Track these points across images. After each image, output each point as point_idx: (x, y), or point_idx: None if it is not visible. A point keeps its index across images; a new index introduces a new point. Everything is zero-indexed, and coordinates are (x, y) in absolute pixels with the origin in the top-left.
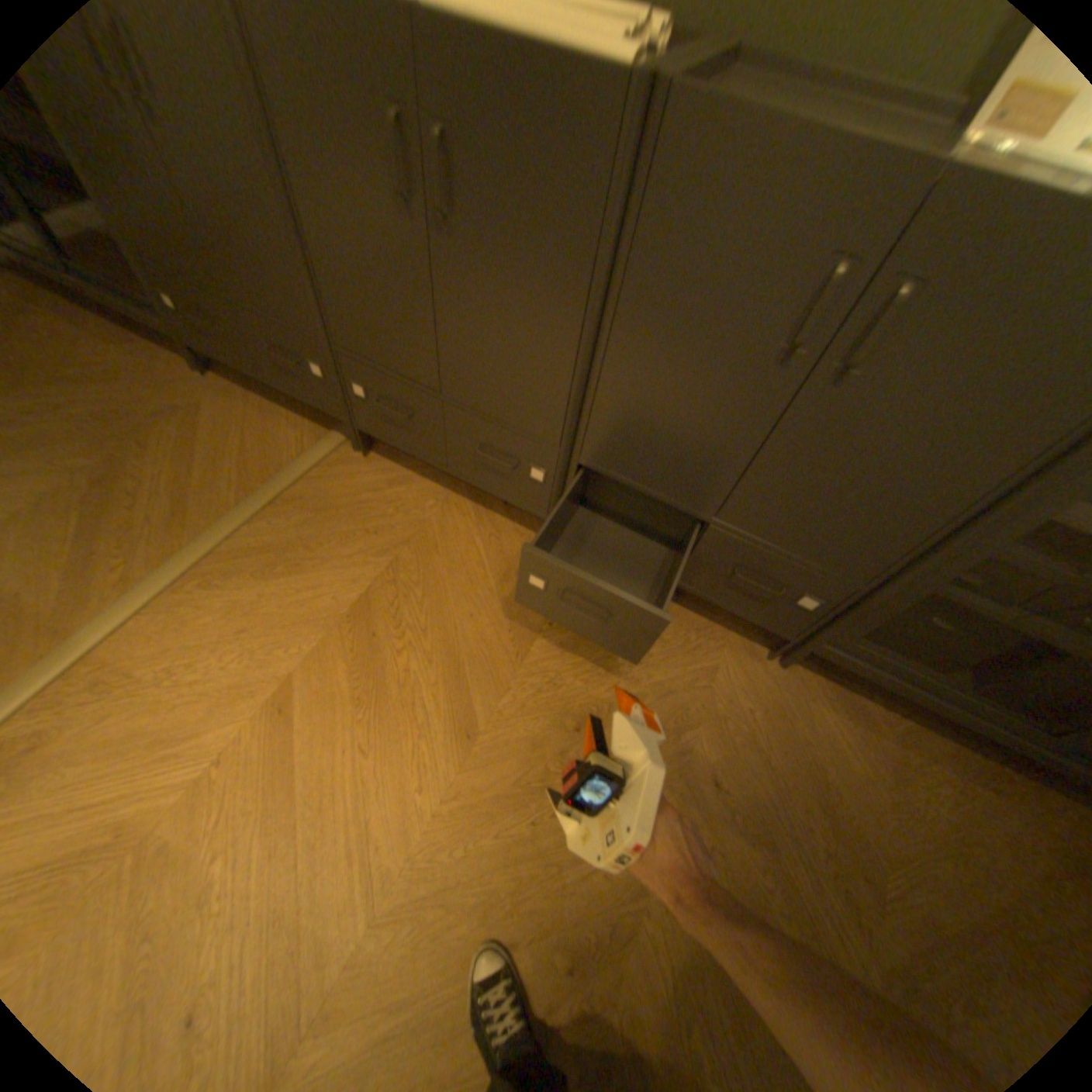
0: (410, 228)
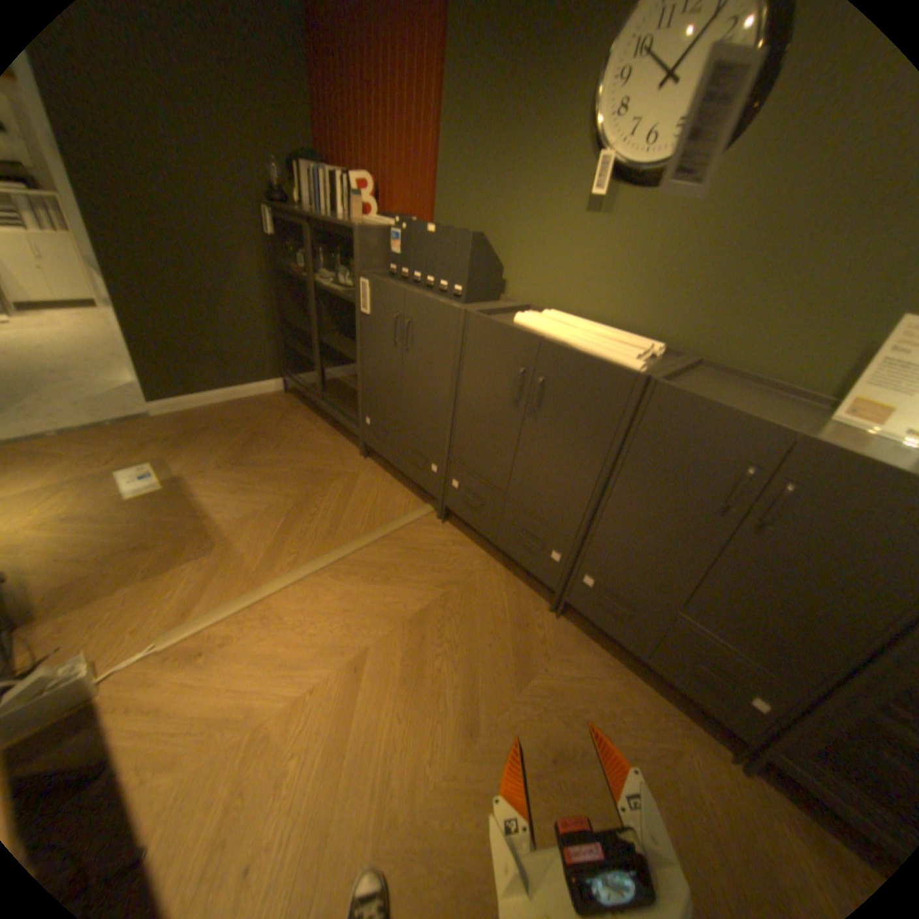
0: (515, 412)
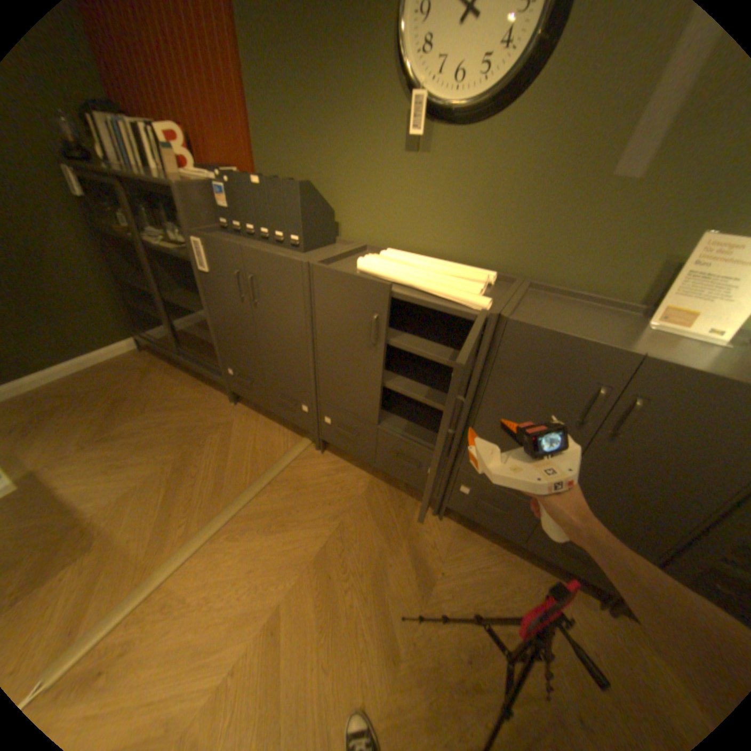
0: (375, 355)
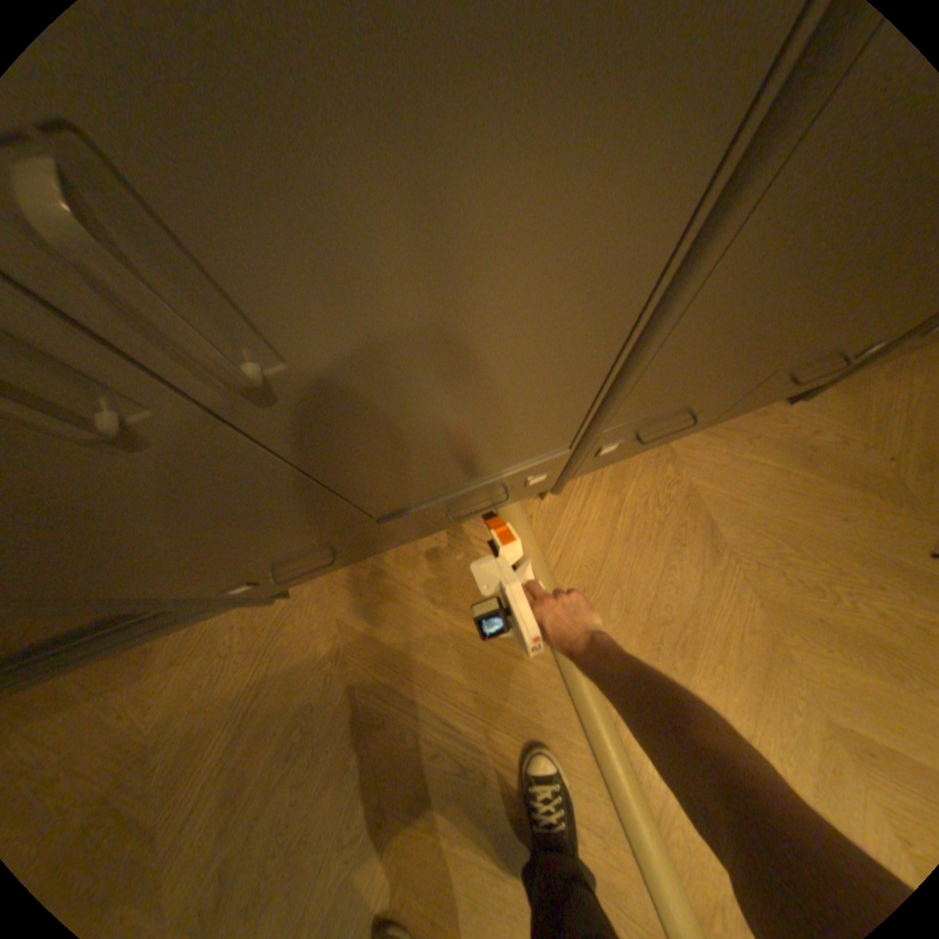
0: None
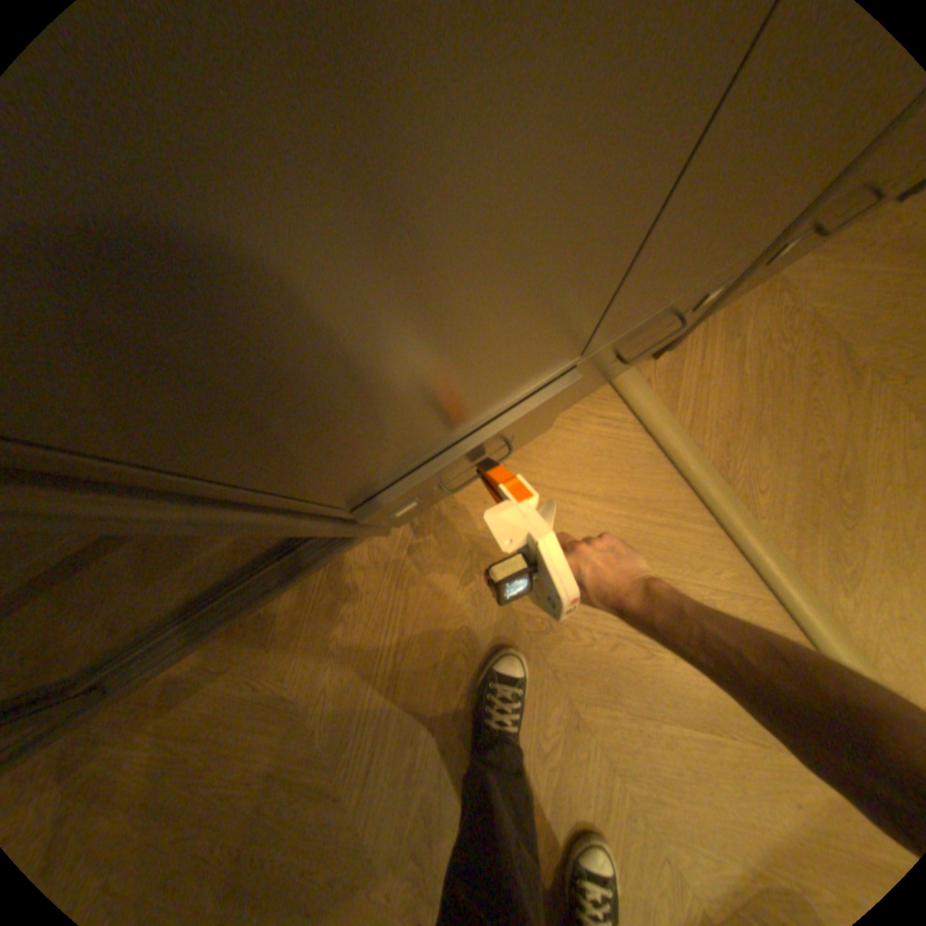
0: None
